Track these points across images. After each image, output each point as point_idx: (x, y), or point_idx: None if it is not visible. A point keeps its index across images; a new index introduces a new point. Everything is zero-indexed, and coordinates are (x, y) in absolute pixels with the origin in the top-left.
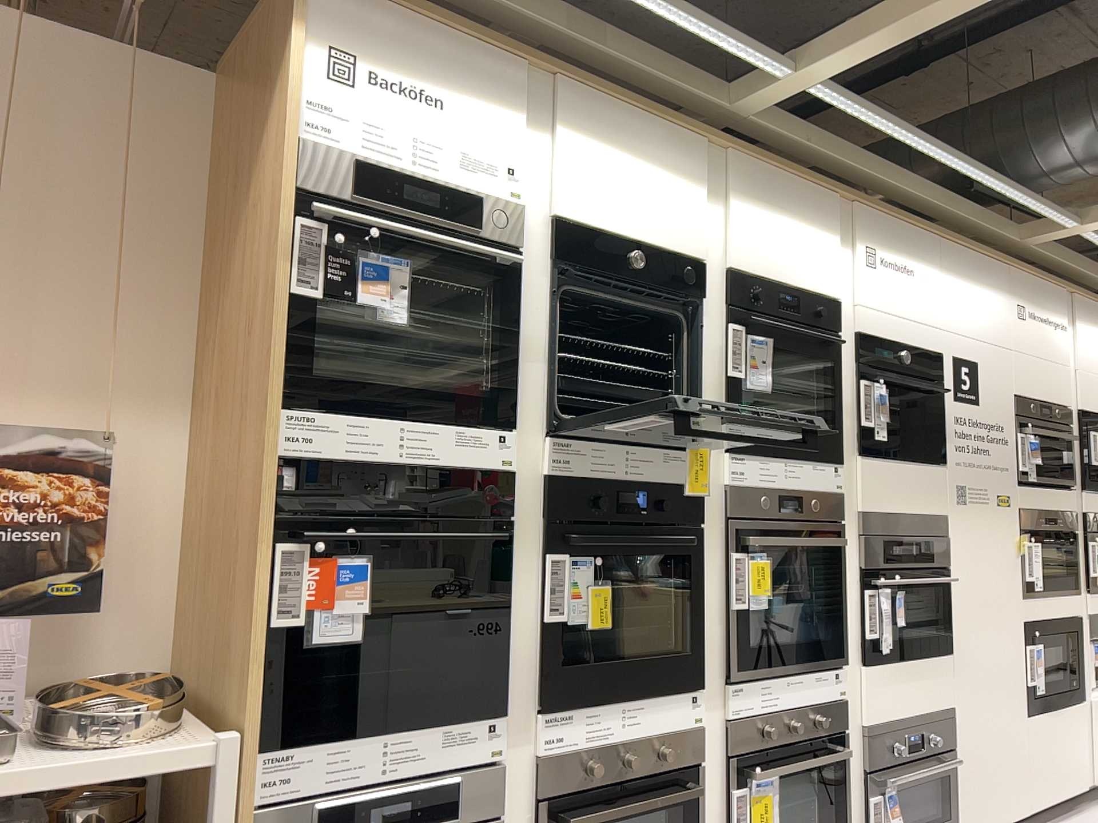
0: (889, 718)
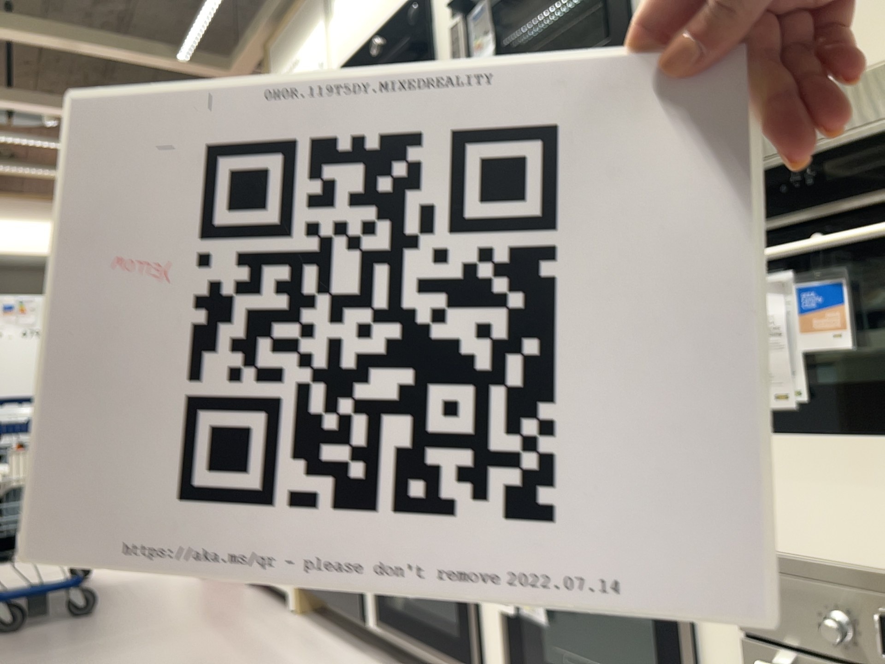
0: (815, 557)
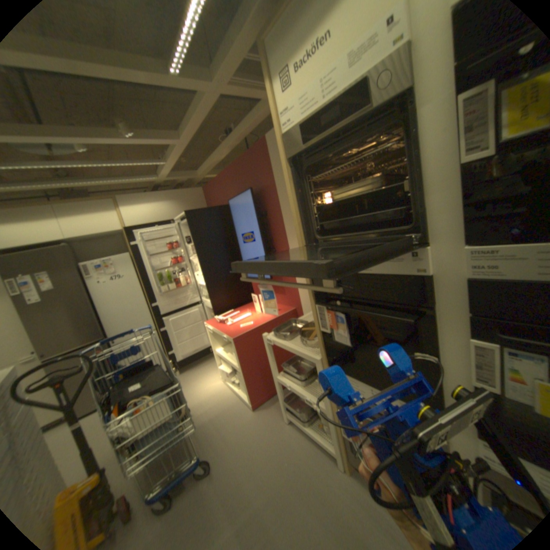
0: None
